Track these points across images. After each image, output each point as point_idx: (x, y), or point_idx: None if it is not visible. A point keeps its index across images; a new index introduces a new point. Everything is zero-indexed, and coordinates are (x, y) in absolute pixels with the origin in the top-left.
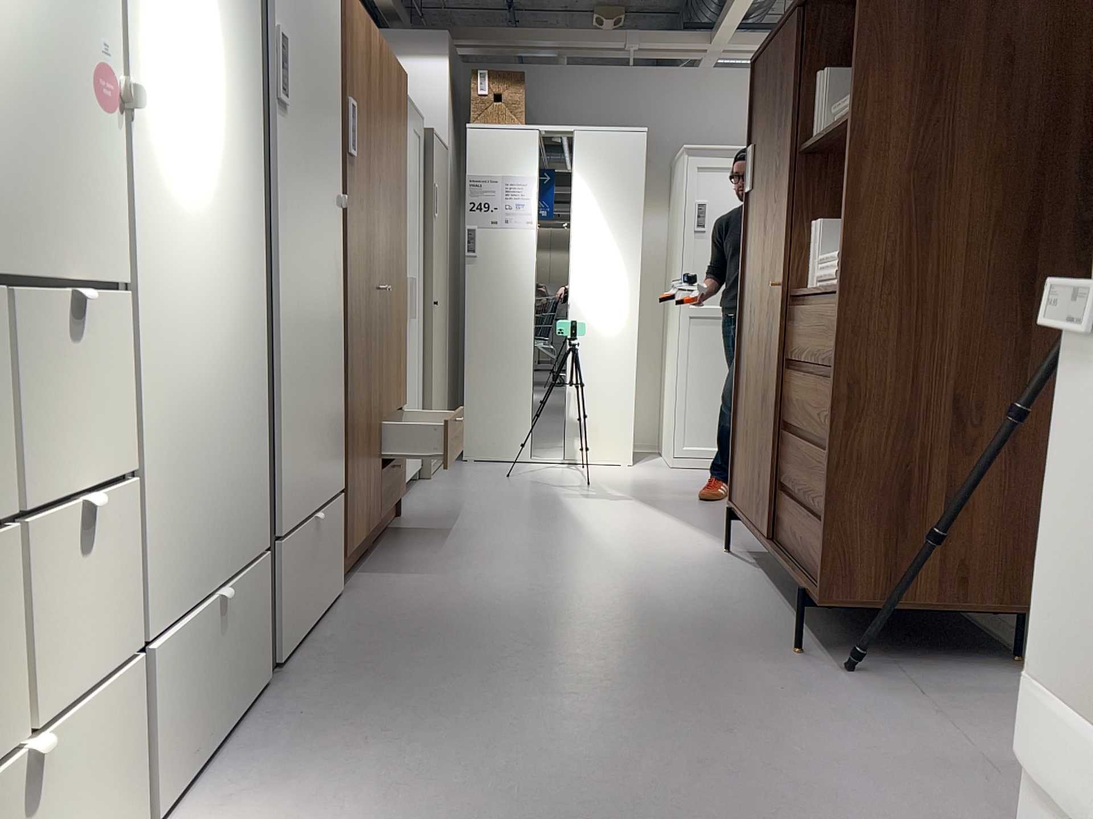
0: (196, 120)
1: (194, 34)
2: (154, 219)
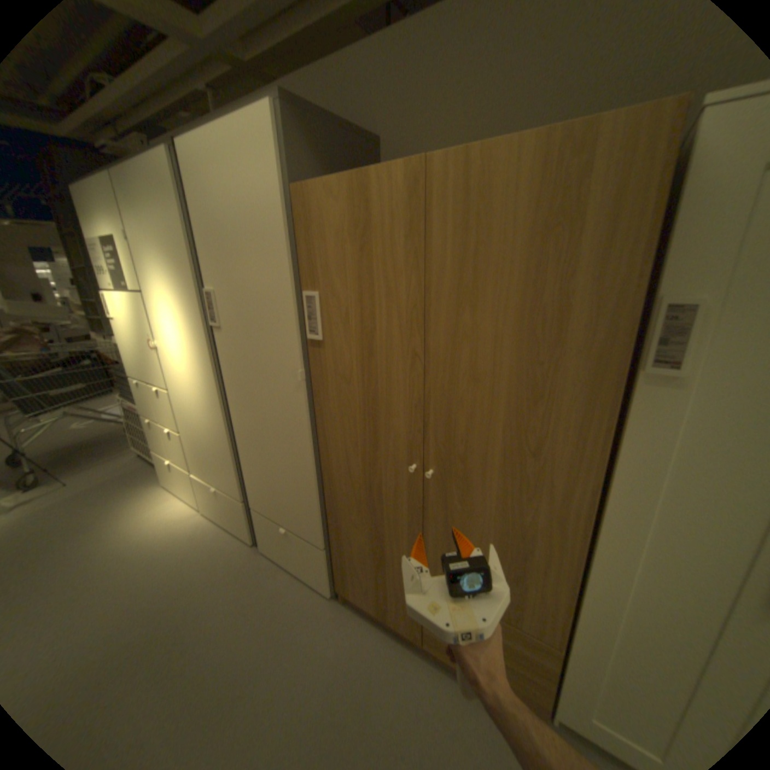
0: (176, 346)
1: (170, 319)
2: (171, 377)
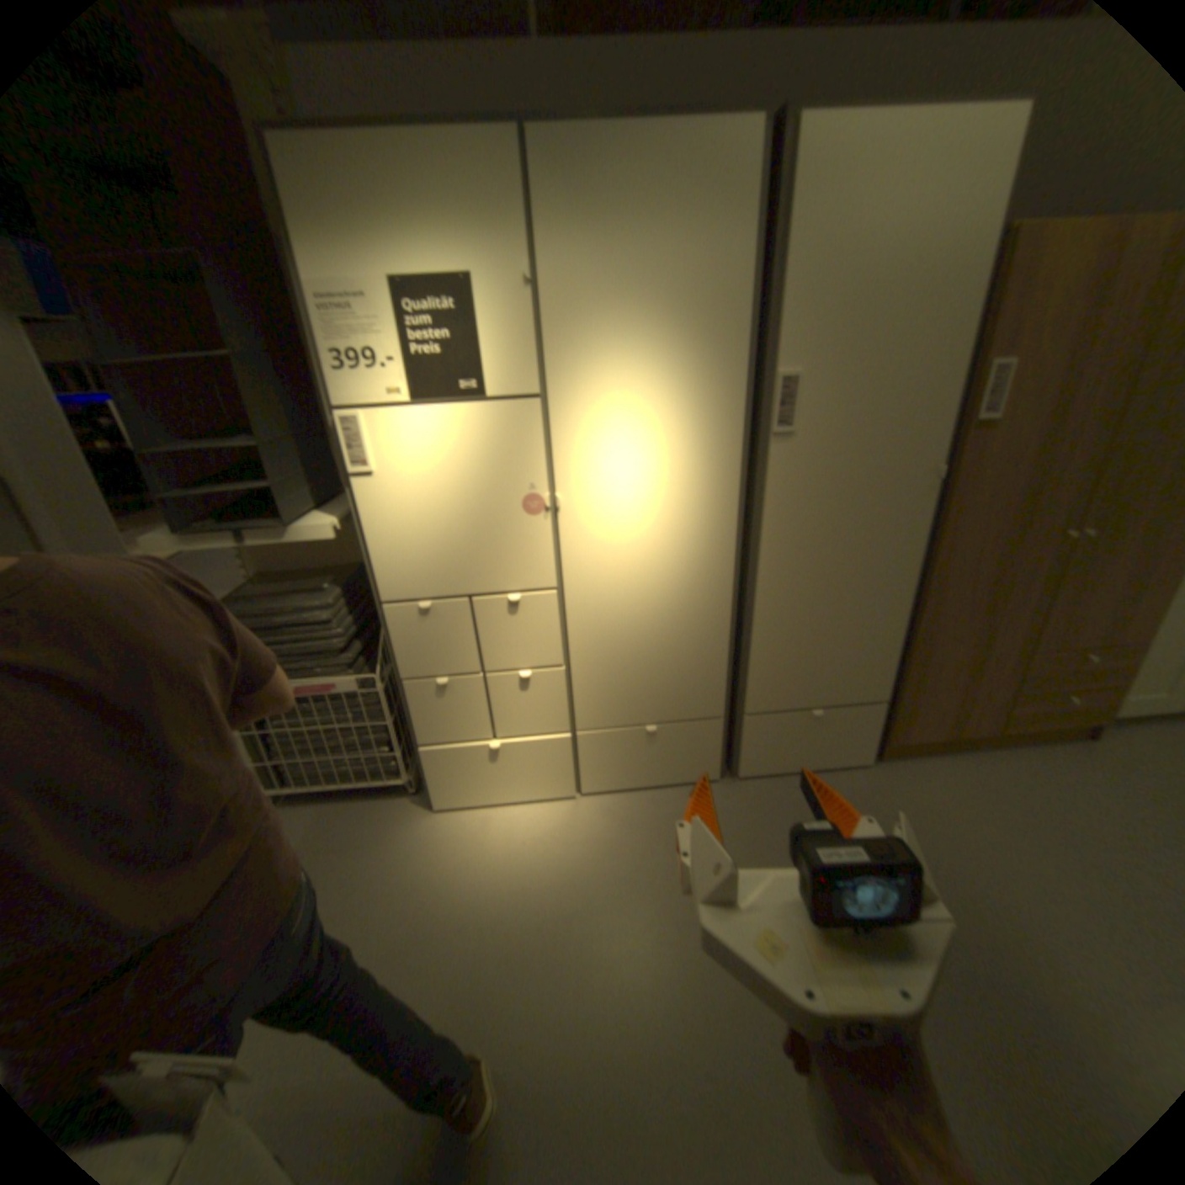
0: (637, 489)
1: (636, 438)
2: (587, 554)
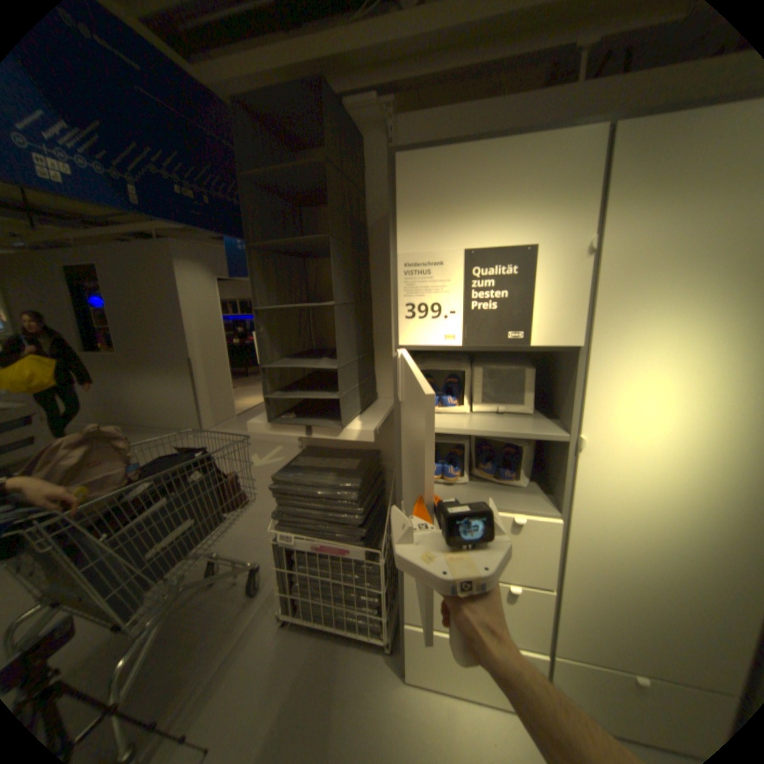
0: (675, 442)
1: (684, 394)
2: (604, 495)
